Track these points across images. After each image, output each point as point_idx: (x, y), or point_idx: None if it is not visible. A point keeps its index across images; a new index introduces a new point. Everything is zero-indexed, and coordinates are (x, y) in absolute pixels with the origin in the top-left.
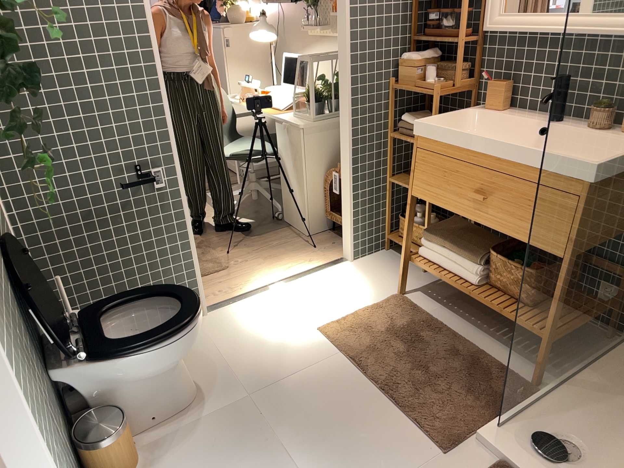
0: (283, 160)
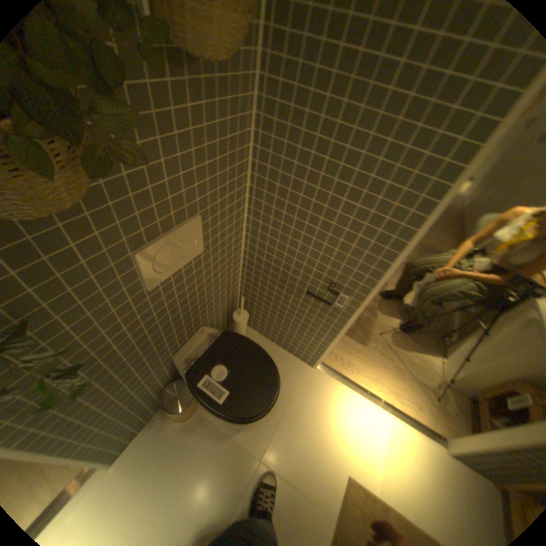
0: (497, 328)
